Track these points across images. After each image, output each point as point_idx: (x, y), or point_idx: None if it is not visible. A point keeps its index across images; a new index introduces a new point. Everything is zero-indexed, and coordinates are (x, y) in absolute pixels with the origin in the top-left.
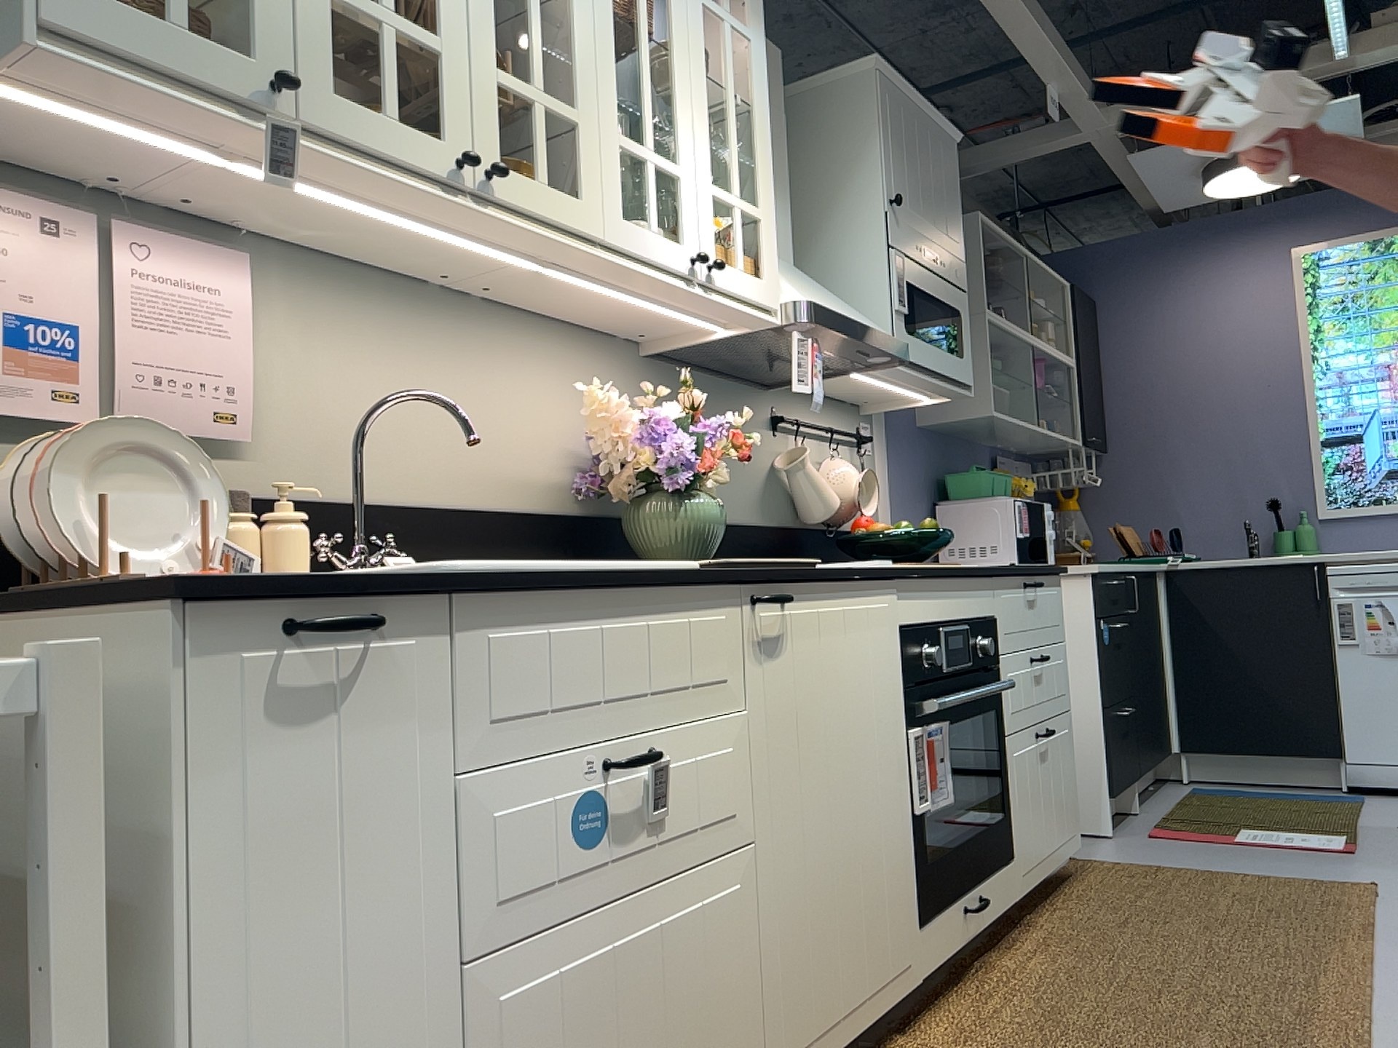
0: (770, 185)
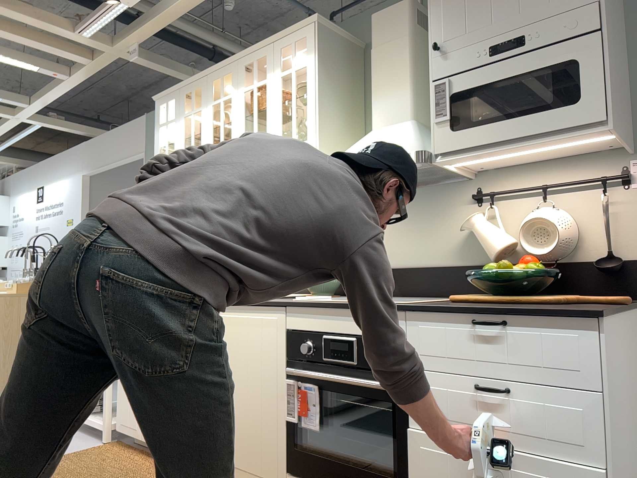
0: (312, 125)
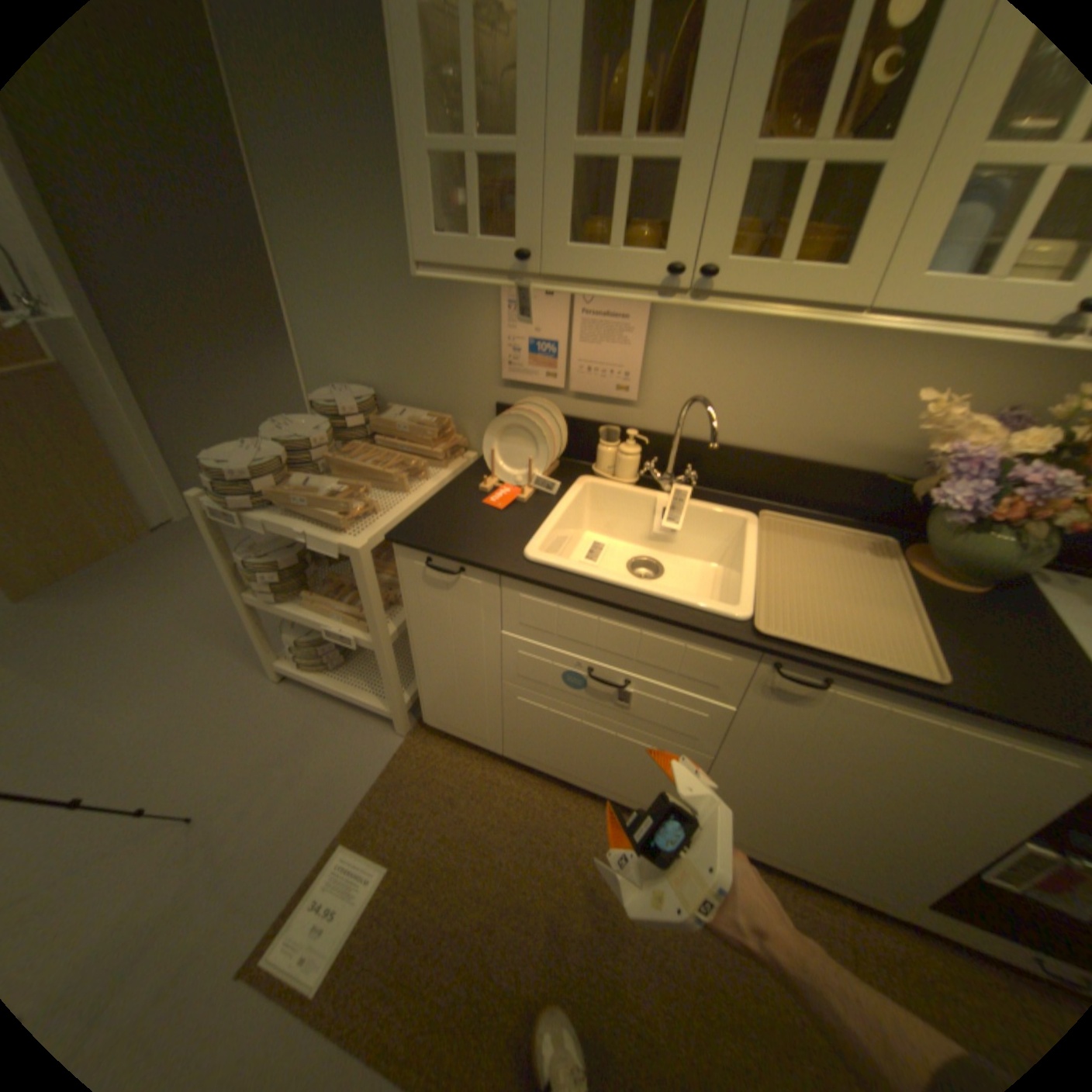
0: None
